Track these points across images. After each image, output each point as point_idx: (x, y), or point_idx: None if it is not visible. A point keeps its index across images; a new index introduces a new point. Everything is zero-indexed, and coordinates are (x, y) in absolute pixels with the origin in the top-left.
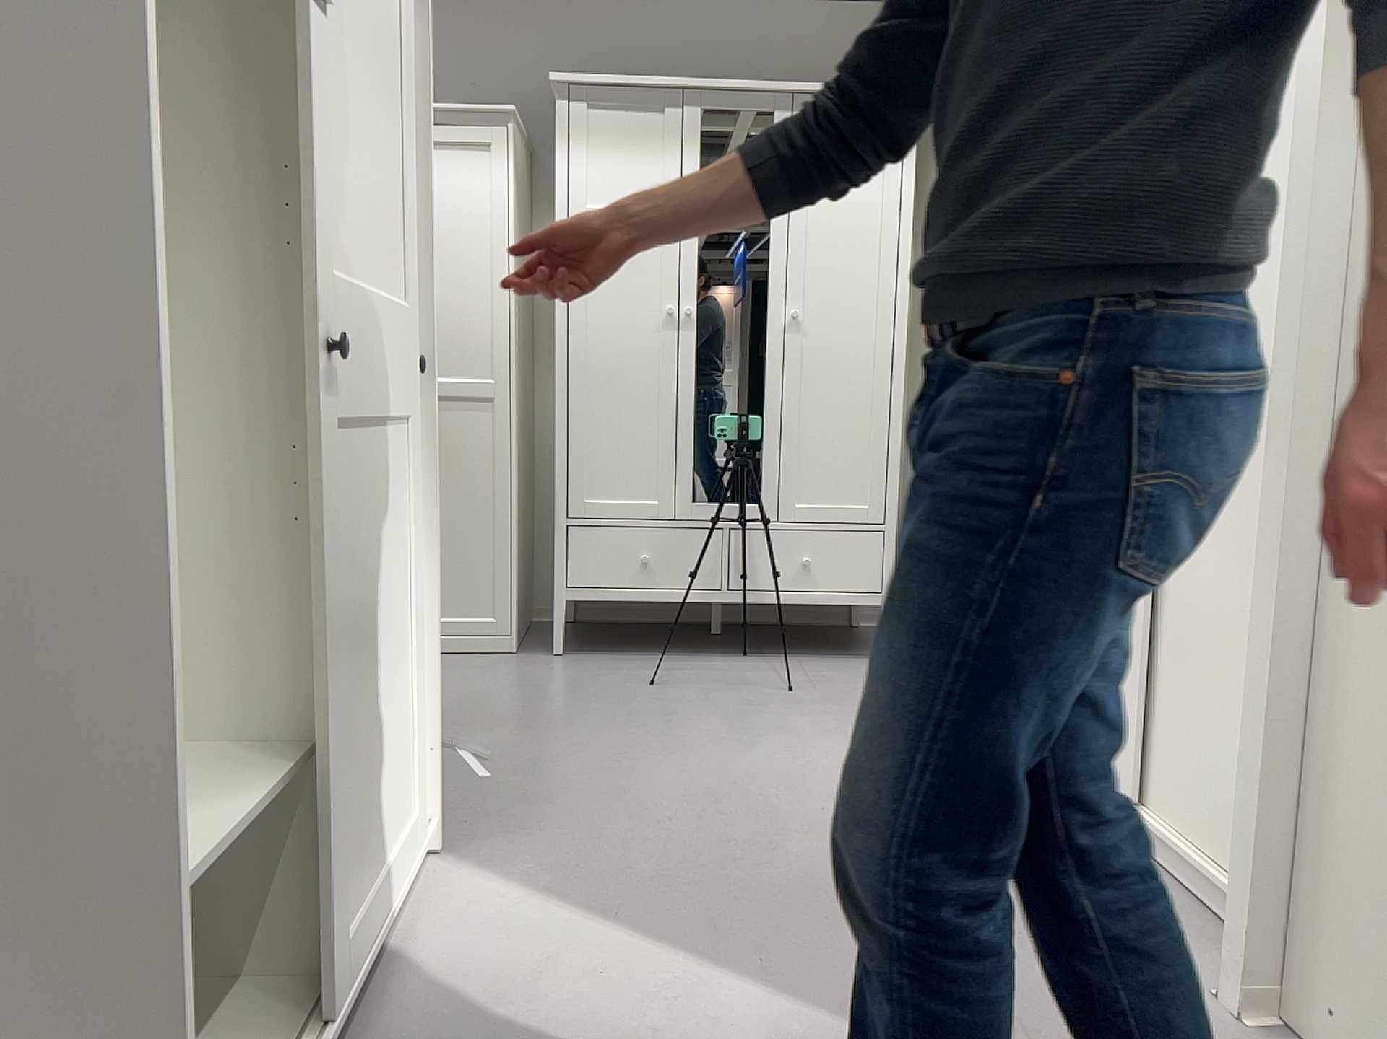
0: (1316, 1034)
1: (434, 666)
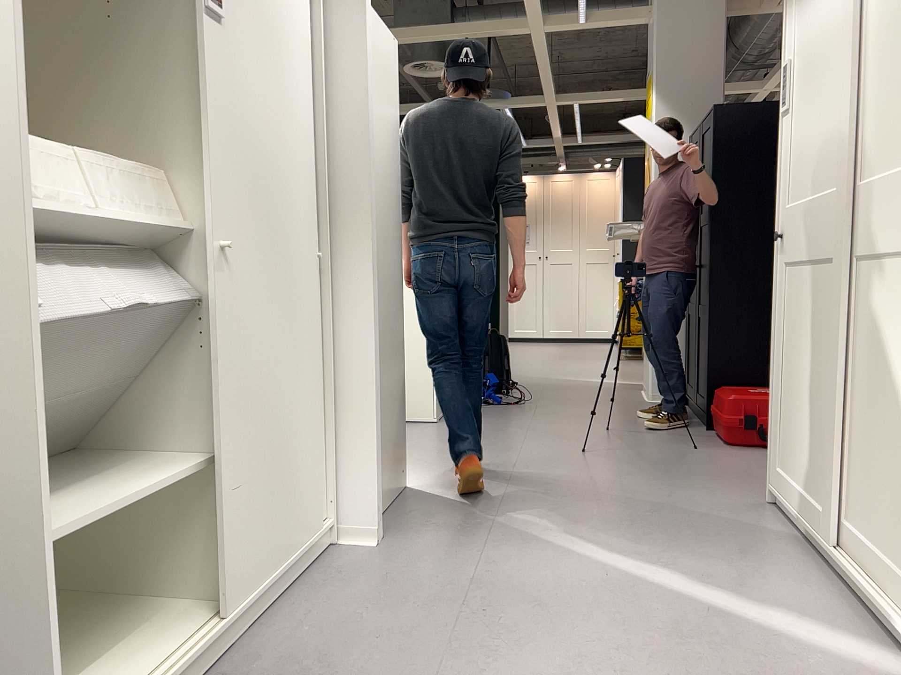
0: (377, 504)
1: None
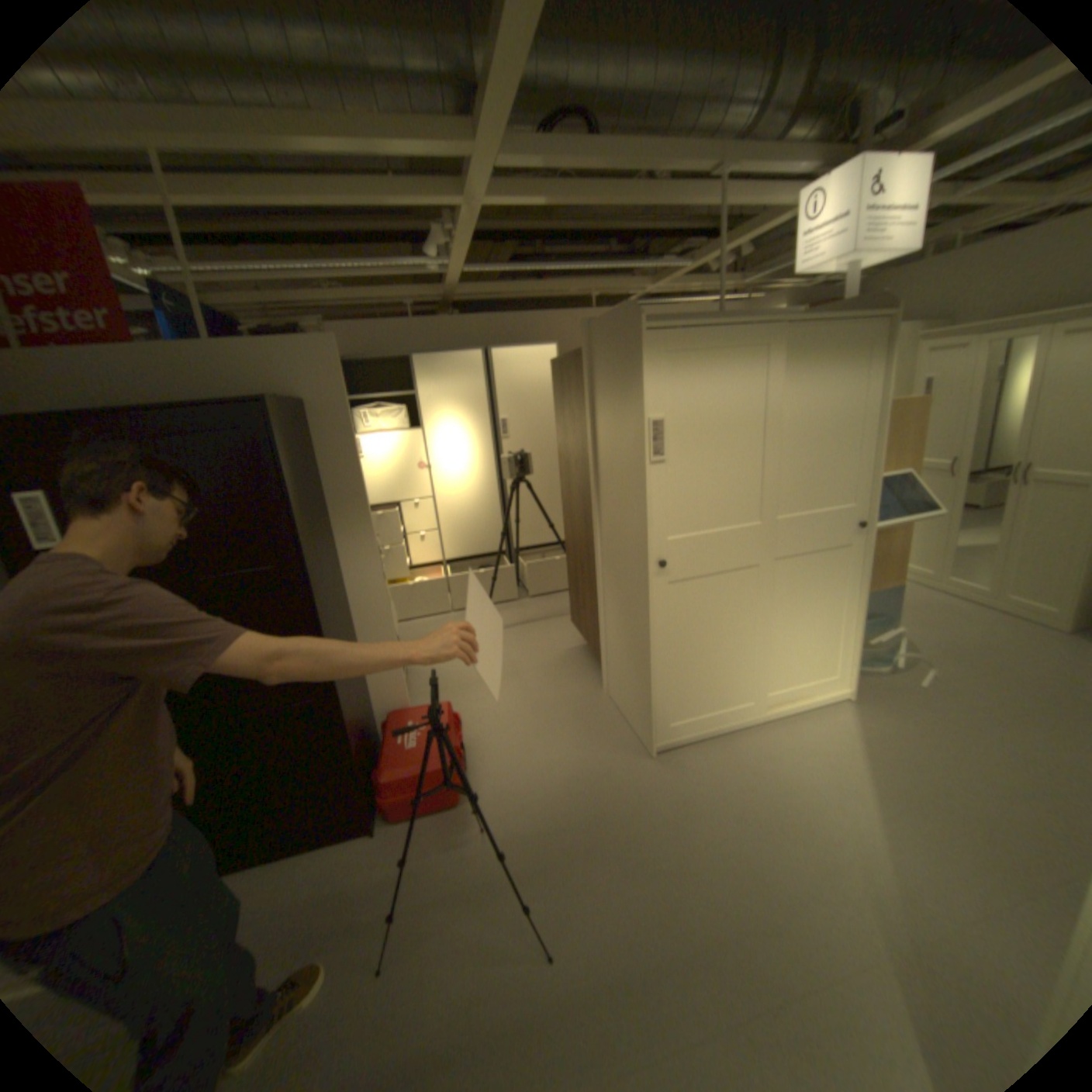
0: None
1: (864, 634)
